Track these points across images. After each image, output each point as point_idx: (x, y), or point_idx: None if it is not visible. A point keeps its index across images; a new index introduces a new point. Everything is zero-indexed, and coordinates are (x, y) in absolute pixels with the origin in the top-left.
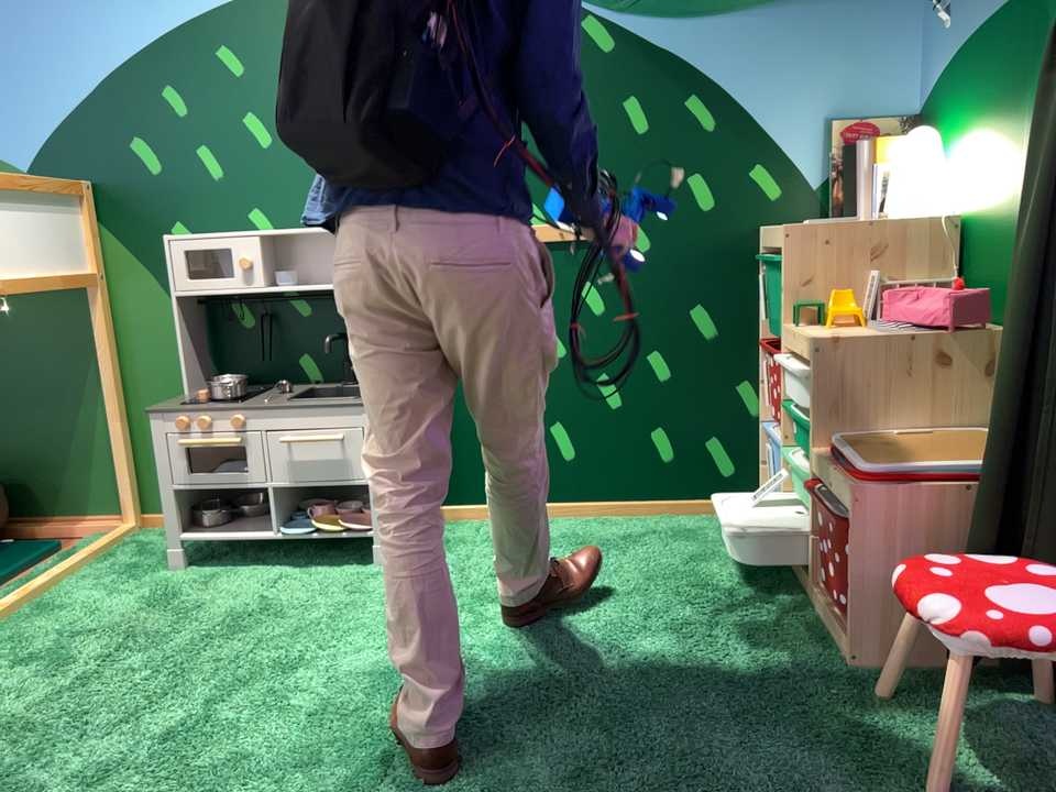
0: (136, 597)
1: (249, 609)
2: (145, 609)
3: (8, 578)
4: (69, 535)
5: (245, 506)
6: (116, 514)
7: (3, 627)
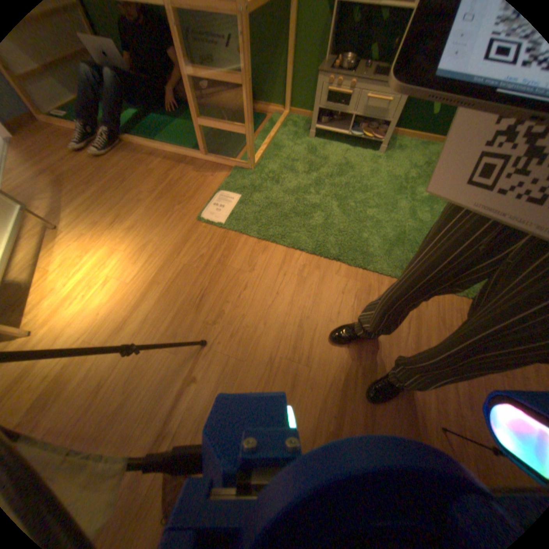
0: (304, 147)
1: (343, 161)
2: (310, 153)
3: (257, 127)
4: (267, 110)
5: (335, 115)
6: (282, 104)
7: (270, 150)
